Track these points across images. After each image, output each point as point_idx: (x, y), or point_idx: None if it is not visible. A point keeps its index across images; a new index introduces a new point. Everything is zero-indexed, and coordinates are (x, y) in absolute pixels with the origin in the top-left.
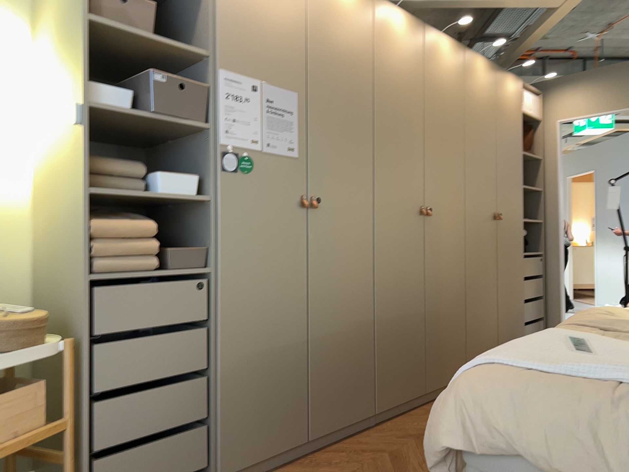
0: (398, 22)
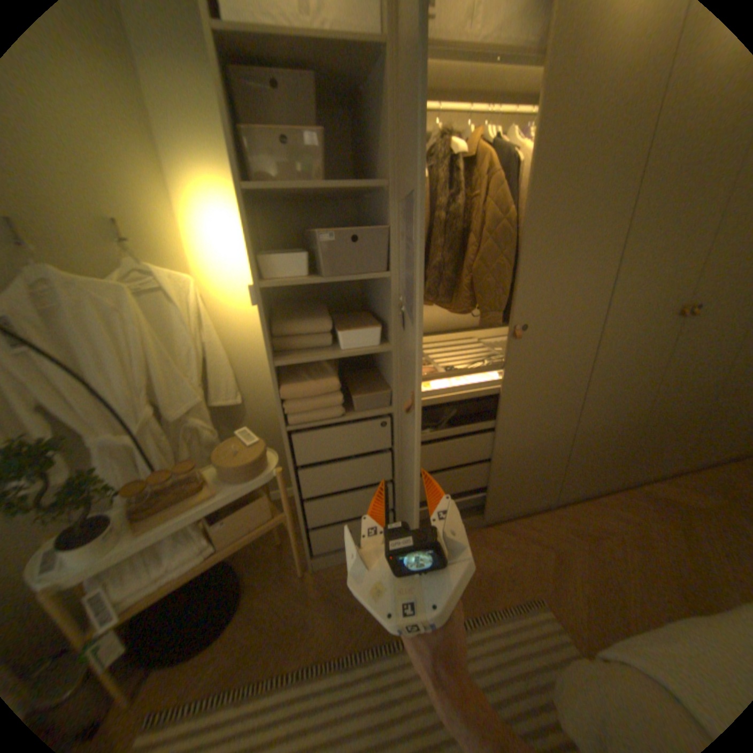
0: None
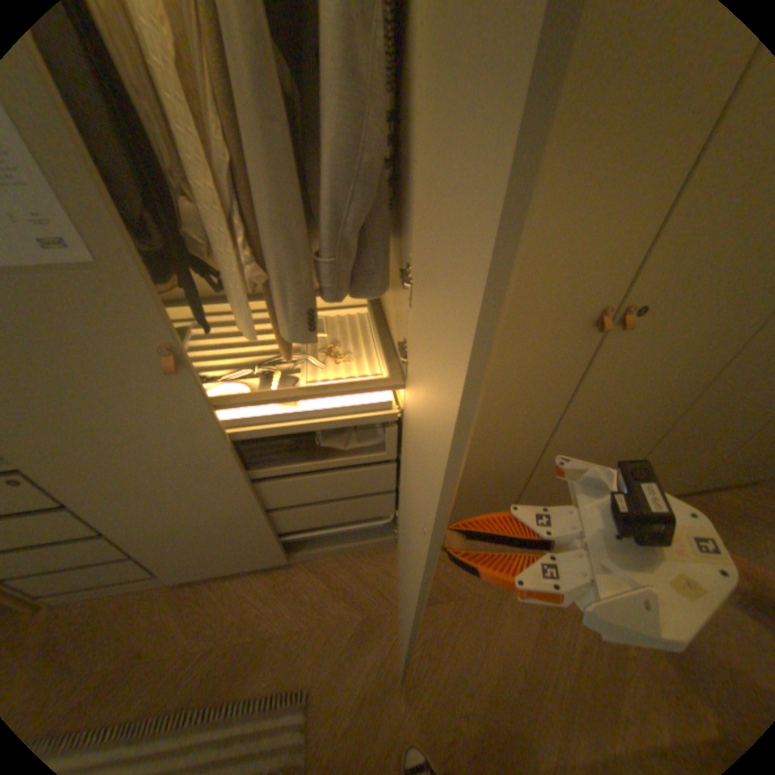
0: None
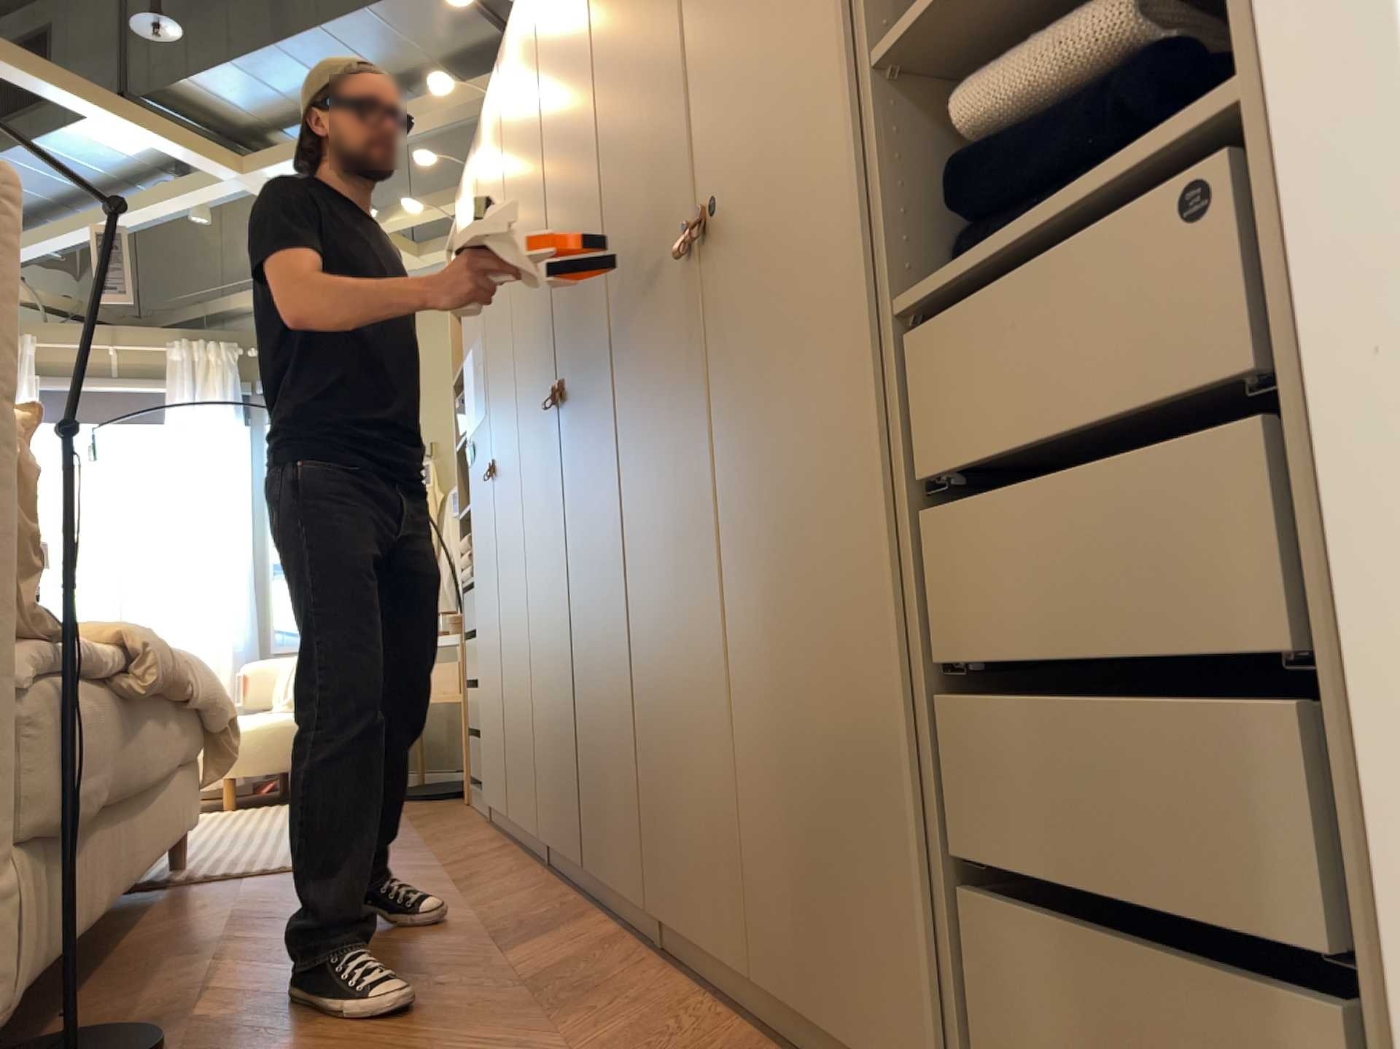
0: (518, 59)
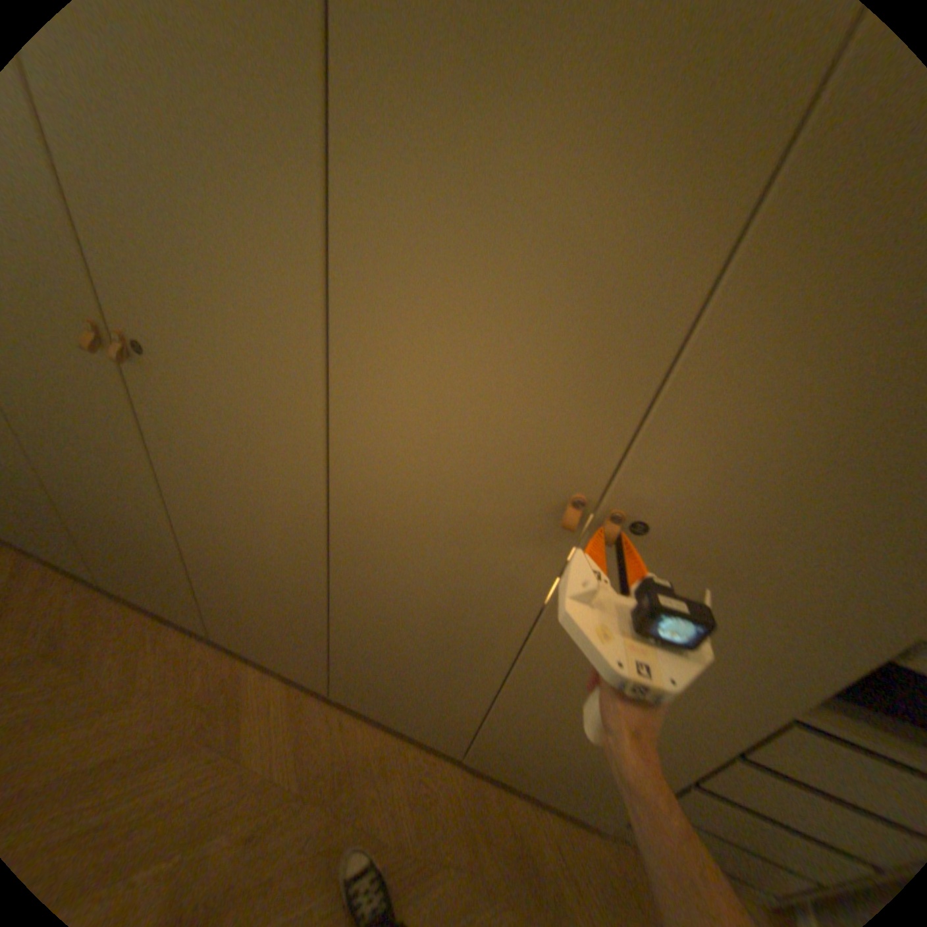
0: None
